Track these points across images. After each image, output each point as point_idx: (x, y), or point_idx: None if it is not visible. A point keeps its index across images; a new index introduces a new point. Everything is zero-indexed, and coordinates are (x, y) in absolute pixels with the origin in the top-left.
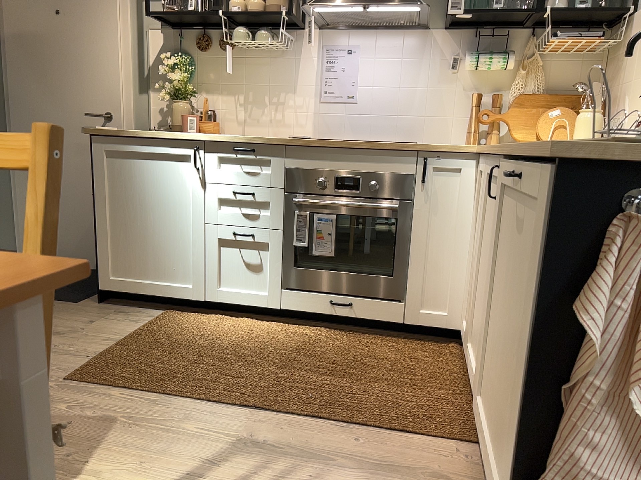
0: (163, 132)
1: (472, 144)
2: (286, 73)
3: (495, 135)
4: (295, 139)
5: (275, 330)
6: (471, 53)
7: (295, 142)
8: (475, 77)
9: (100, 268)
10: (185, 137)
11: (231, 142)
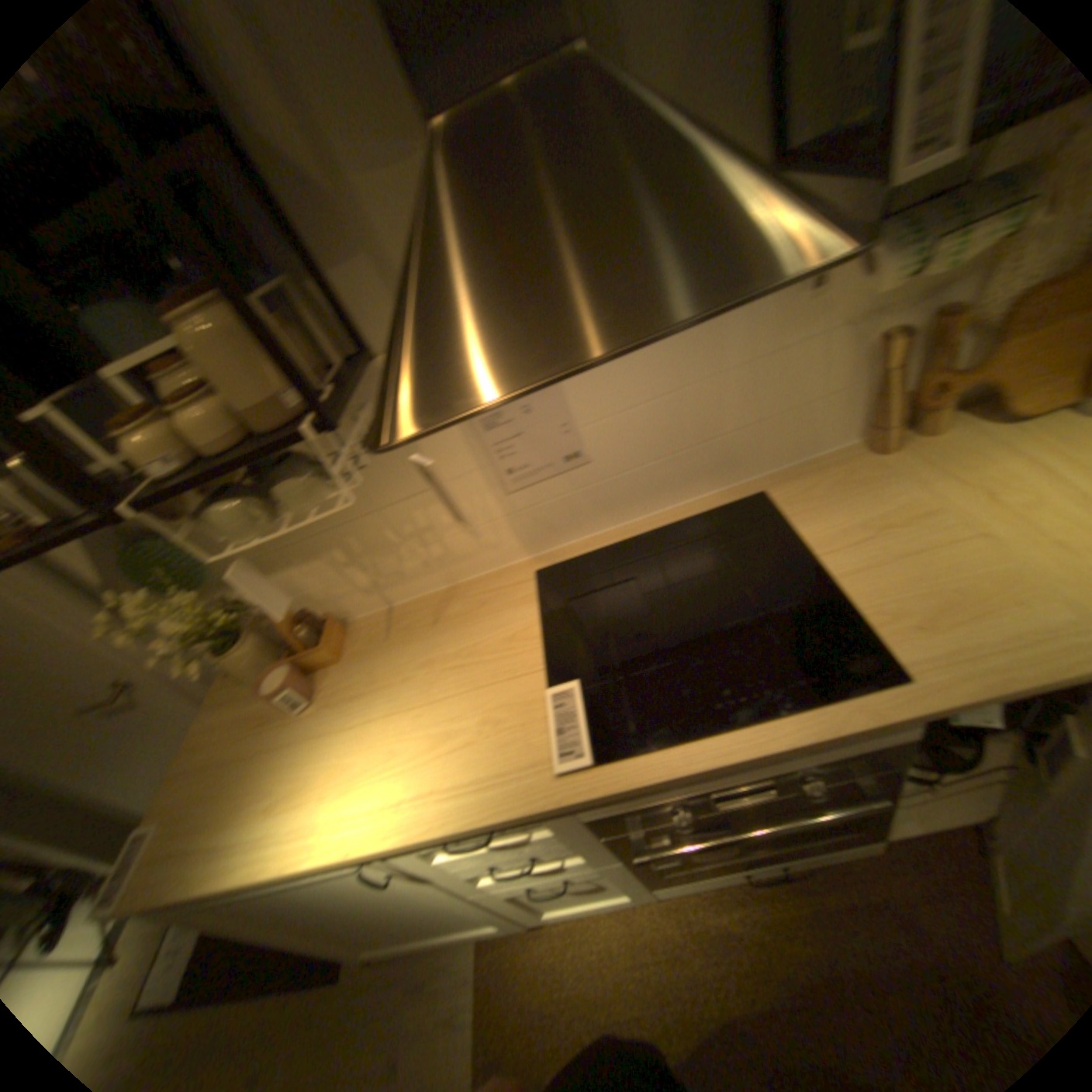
0: (254, 869)
1: (890, 443)
2: (393, 474)
3: (945, 403)
4: (581, 800)
5: (666, 932)
6: (897, 238)
7: (584, 803)
8: (875, 276)
9: (329, 948)
10: (313, 872)
11: (426, 842)
